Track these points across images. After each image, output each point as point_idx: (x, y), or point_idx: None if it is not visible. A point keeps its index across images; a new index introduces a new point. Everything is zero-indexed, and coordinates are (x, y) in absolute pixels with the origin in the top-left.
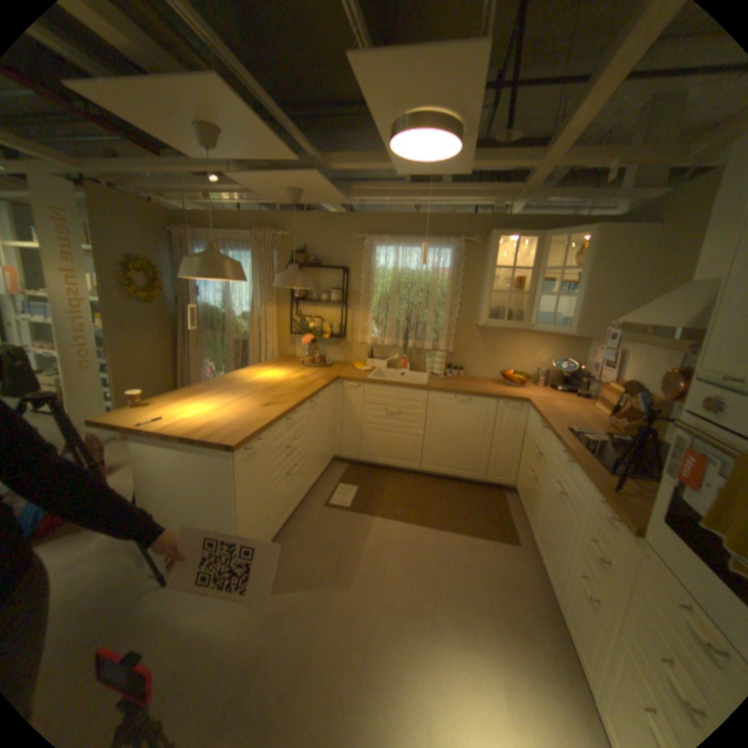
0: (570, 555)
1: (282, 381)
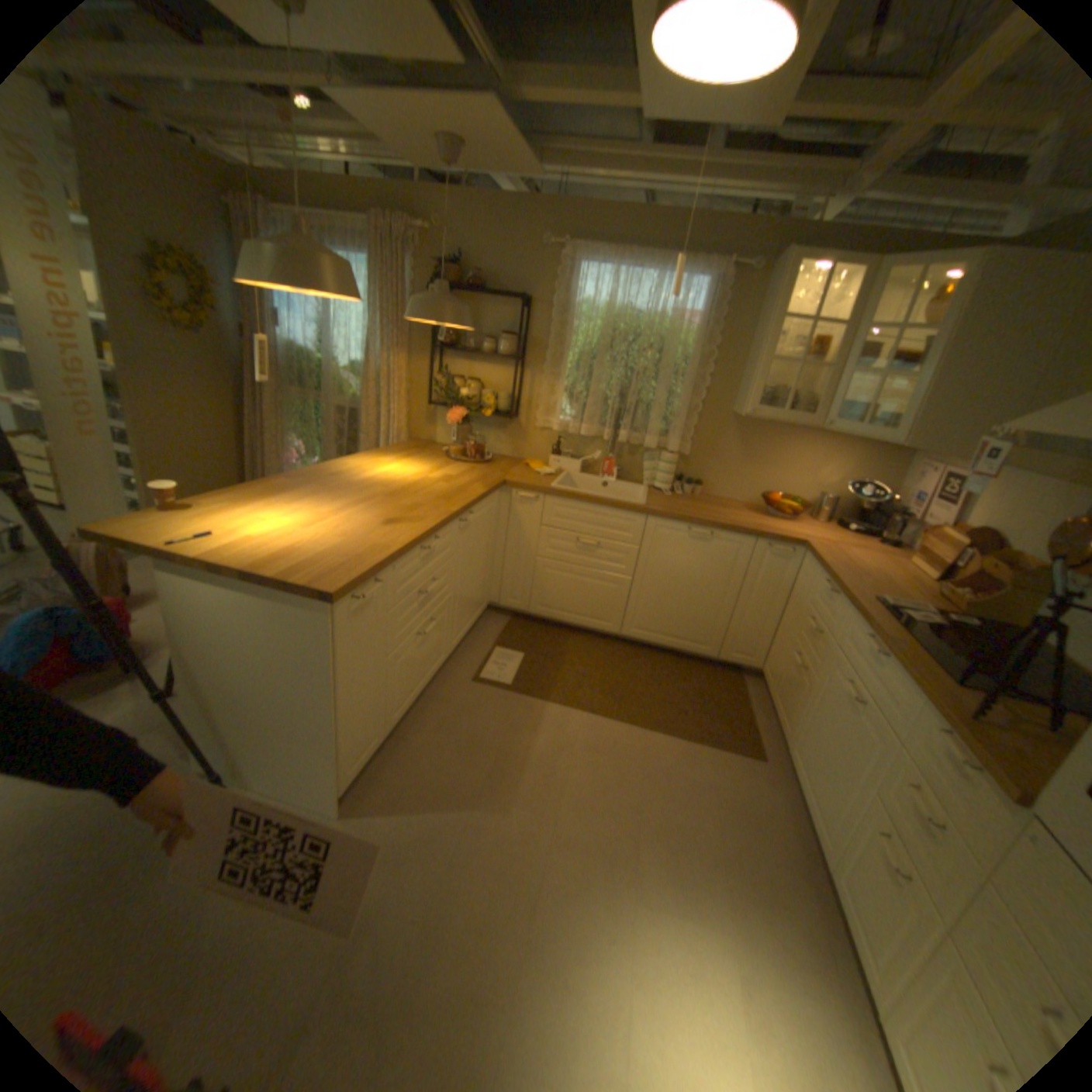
0: (860, 796)
1: (414, 482)
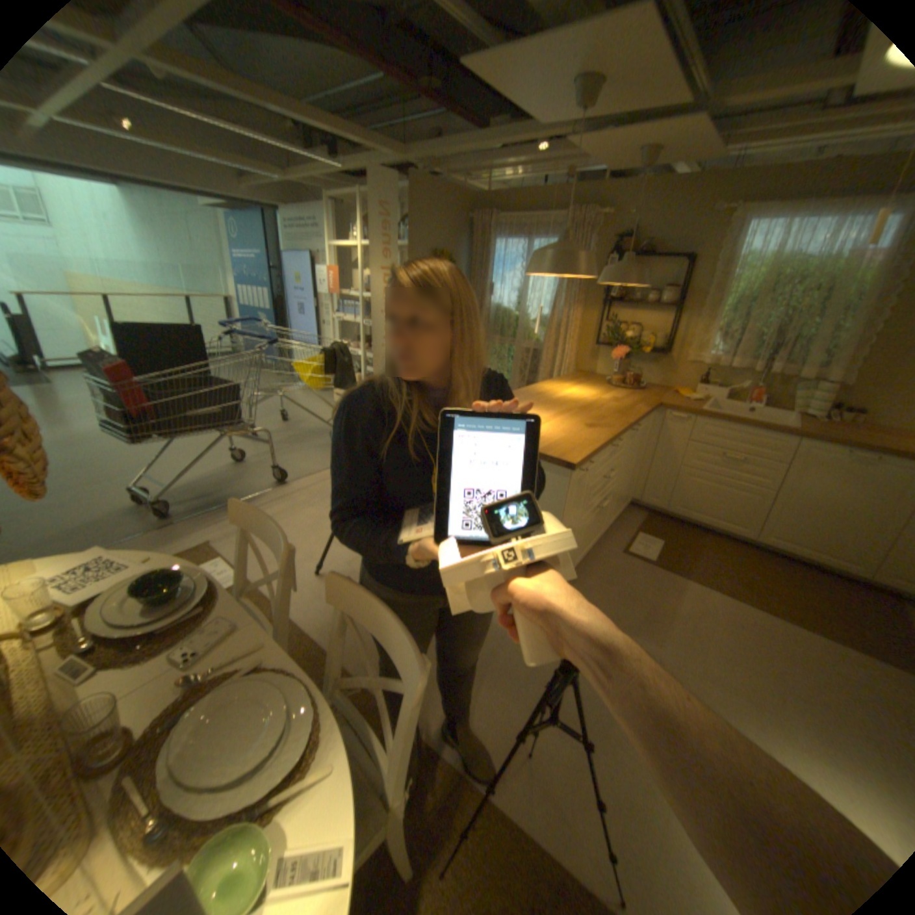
0: None
1: (593, 401)
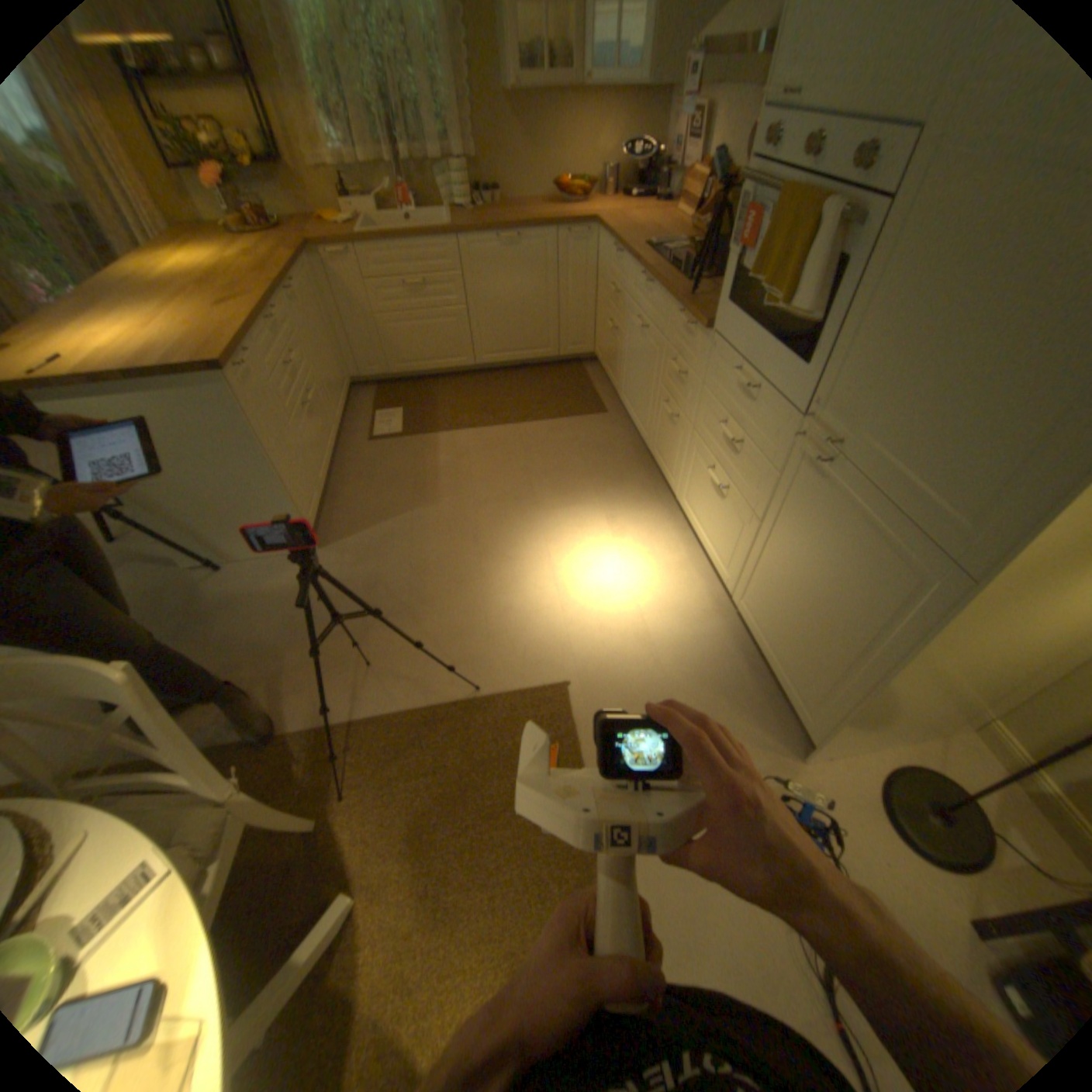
0: (652, 391)
1: (213, 265)
